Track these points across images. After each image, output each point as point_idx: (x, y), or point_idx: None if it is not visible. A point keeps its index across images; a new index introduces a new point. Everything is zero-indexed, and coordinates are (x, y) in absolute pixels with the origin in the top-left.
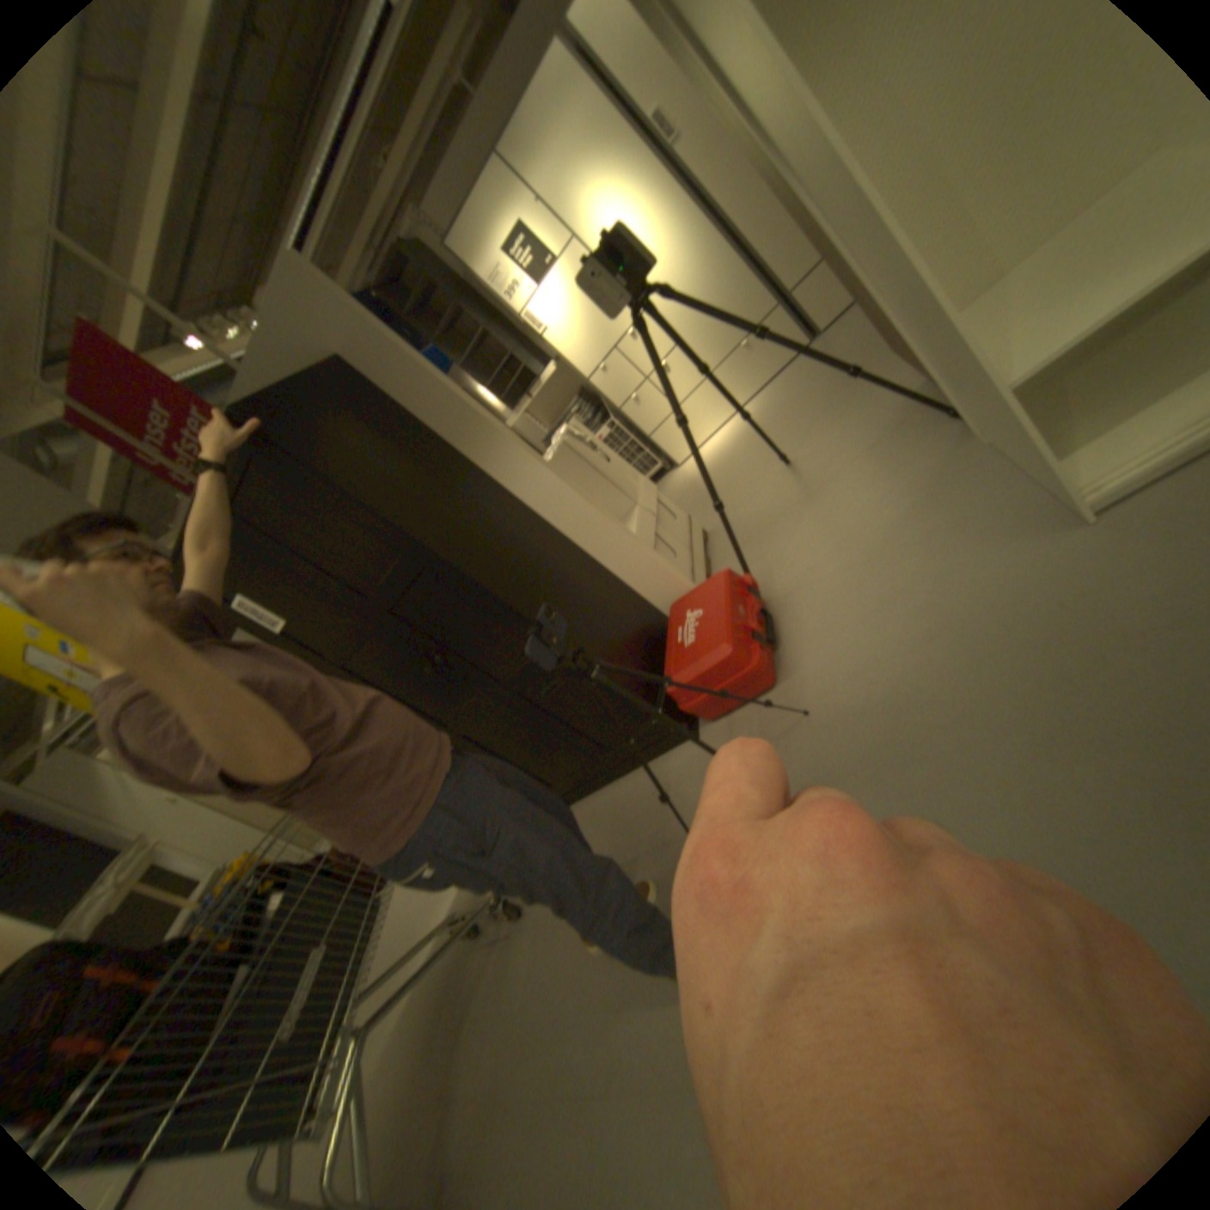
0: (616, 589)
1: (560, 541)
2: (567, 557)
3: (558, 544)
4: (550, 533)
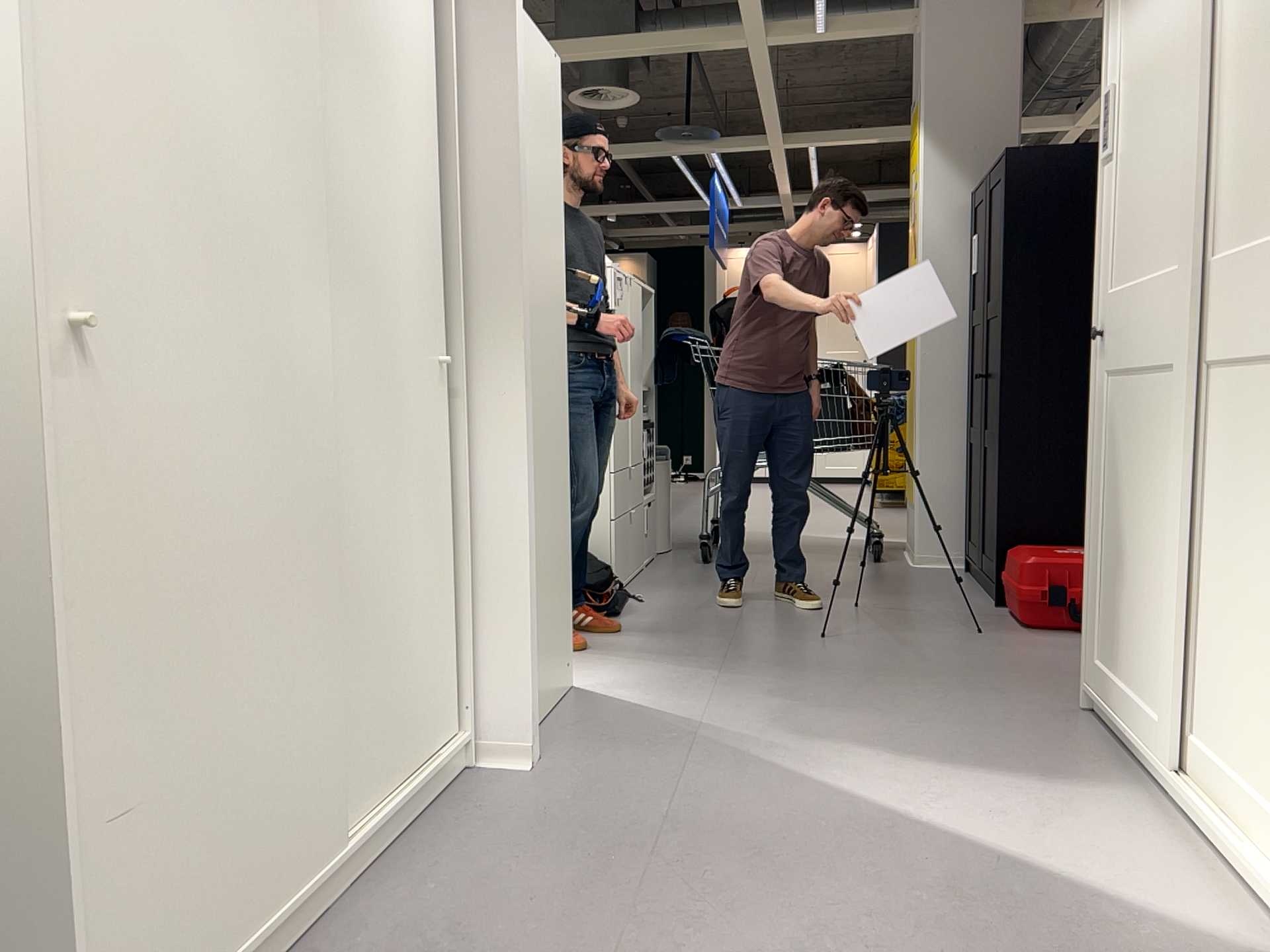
0: None
1: None
2: None
3: None
4: None
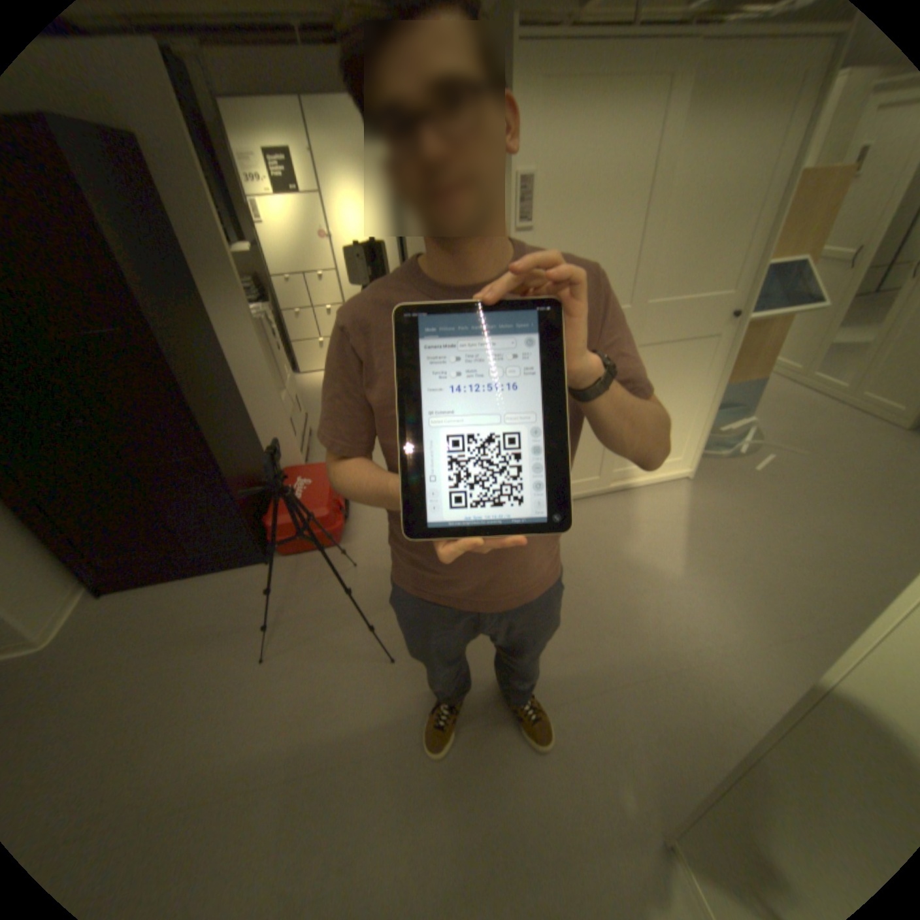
0: (251, 440)
1: (231, 386)
2: (232, 401)
3: (230, 388)
4: (227, 377)
